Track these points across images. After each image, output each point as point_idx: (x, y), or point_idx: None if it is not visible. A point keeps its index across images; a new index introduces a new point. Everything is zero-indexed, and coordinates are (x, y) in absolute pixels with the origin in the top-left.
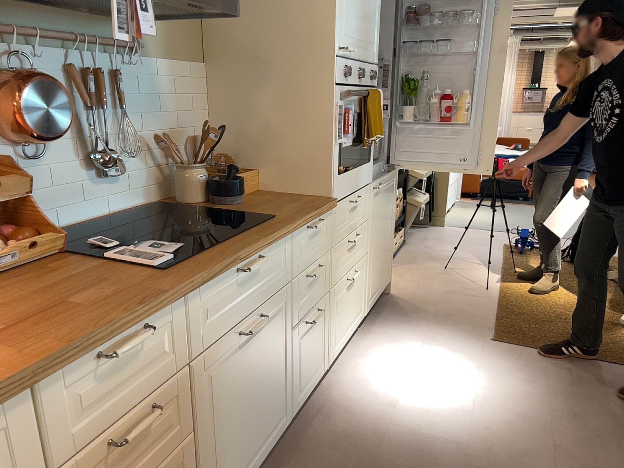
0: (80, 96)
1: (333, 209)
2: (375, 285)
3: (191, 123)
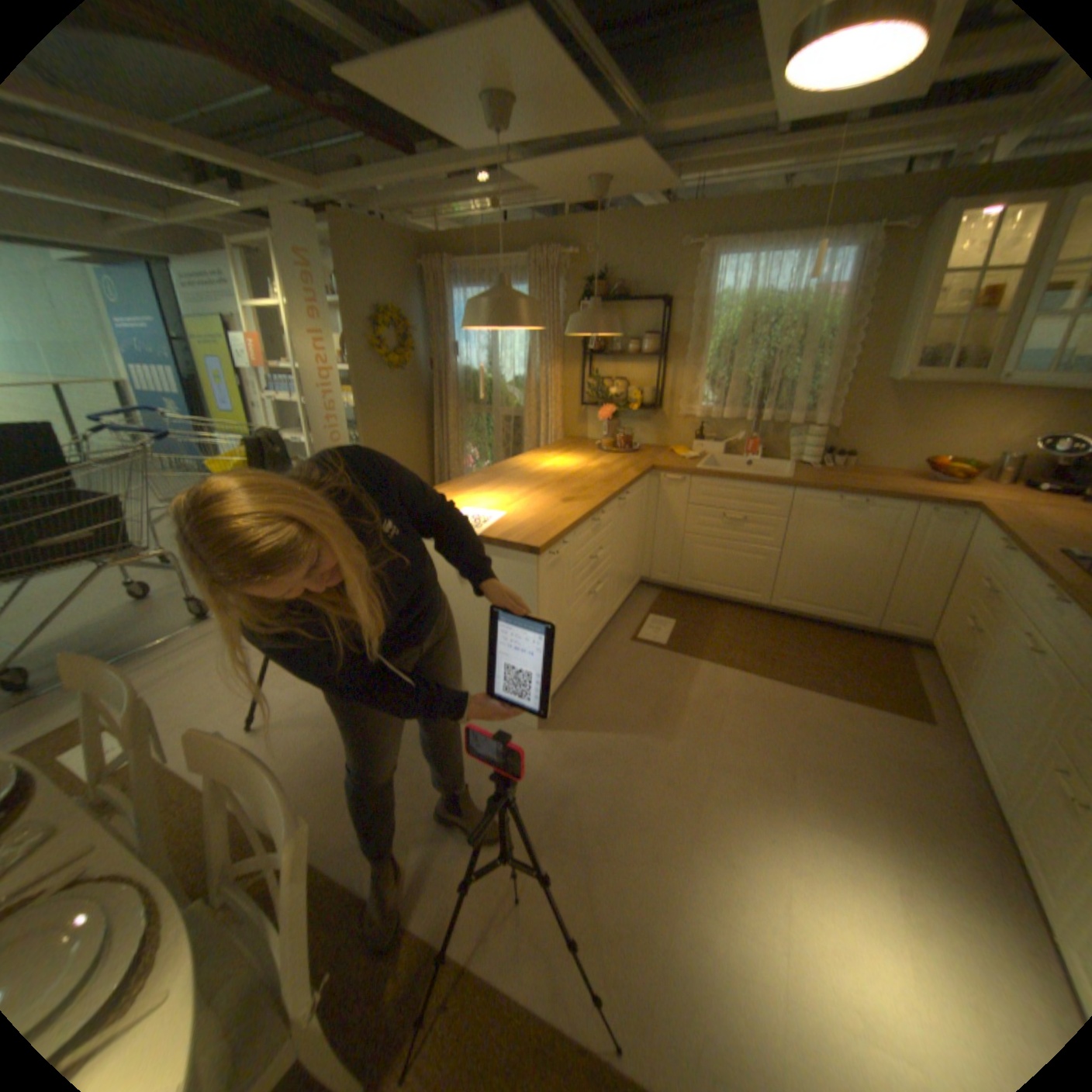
0: None
1: None
2: None
3: None
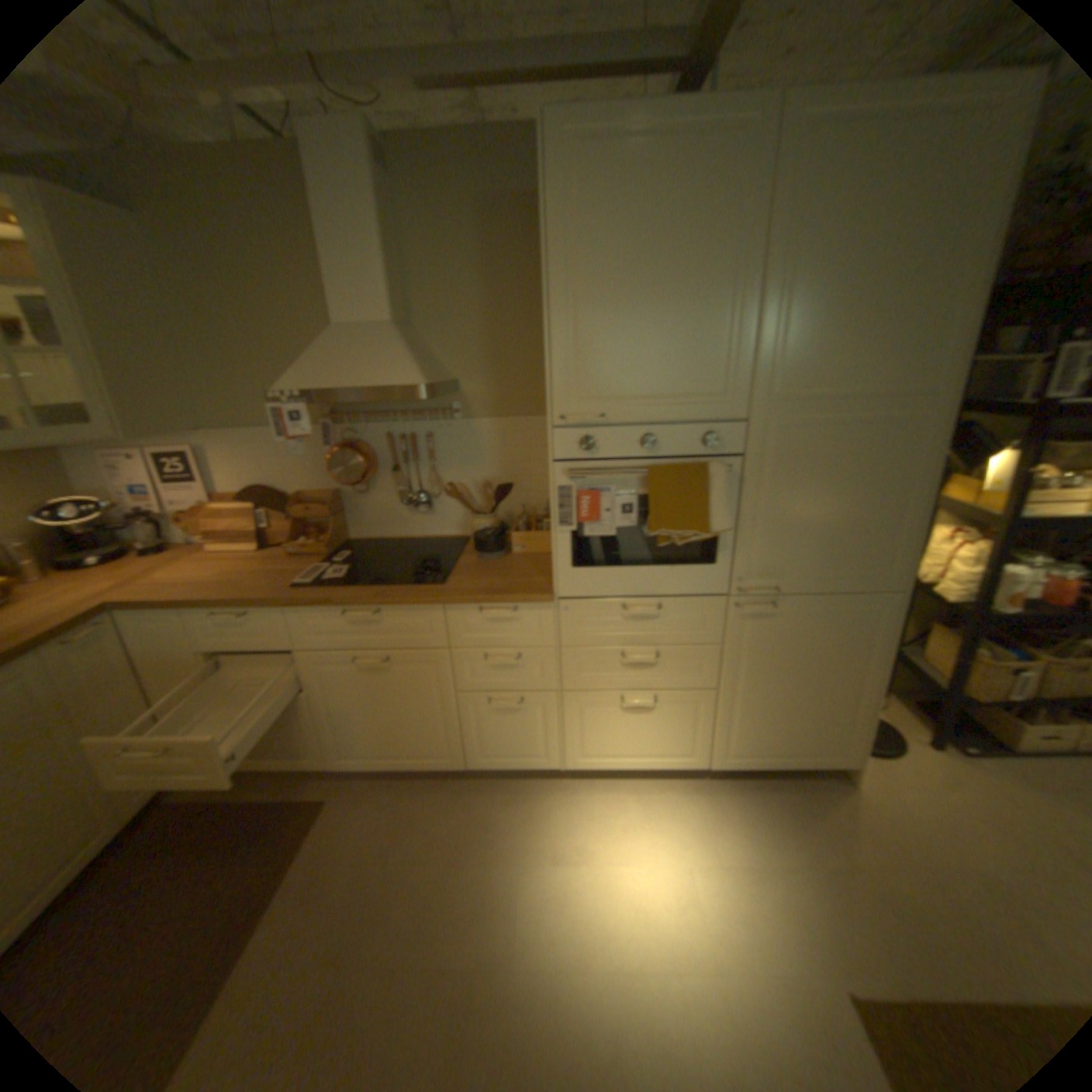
0: (392, 454)
1: (560, 605)
2: (758, 746)
3: (526, 473)
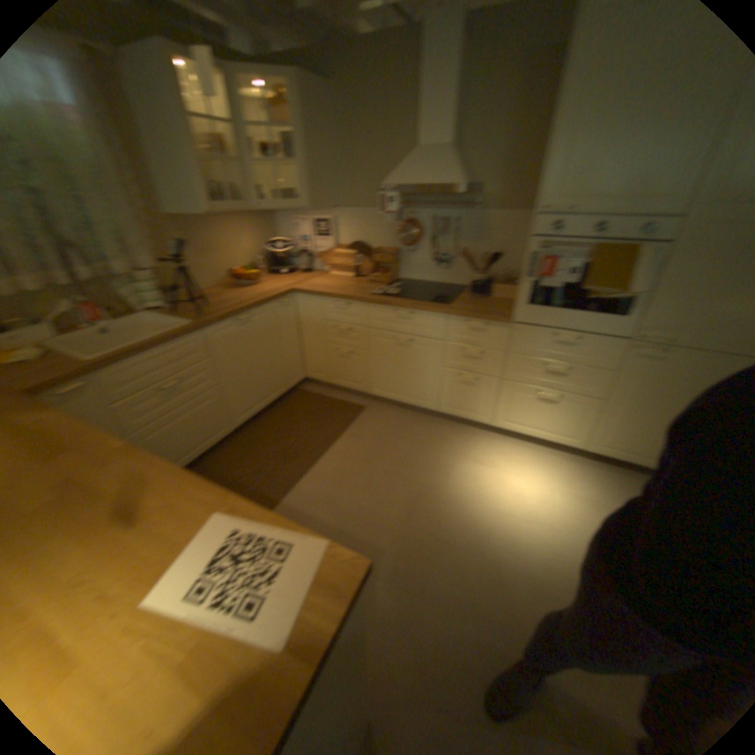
0: (435, 229)
1: (515, 326)
2: (625, 444)
3: (514, 248)
